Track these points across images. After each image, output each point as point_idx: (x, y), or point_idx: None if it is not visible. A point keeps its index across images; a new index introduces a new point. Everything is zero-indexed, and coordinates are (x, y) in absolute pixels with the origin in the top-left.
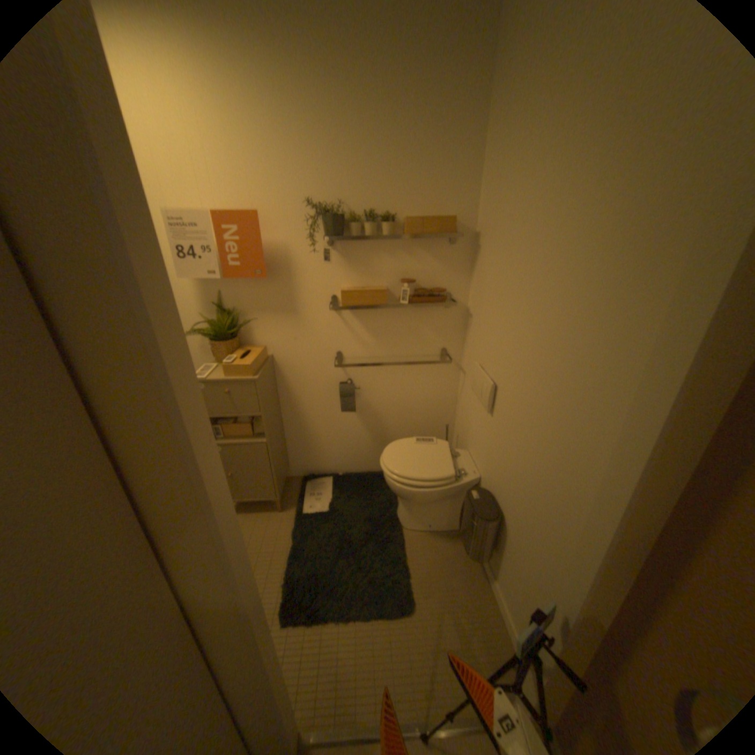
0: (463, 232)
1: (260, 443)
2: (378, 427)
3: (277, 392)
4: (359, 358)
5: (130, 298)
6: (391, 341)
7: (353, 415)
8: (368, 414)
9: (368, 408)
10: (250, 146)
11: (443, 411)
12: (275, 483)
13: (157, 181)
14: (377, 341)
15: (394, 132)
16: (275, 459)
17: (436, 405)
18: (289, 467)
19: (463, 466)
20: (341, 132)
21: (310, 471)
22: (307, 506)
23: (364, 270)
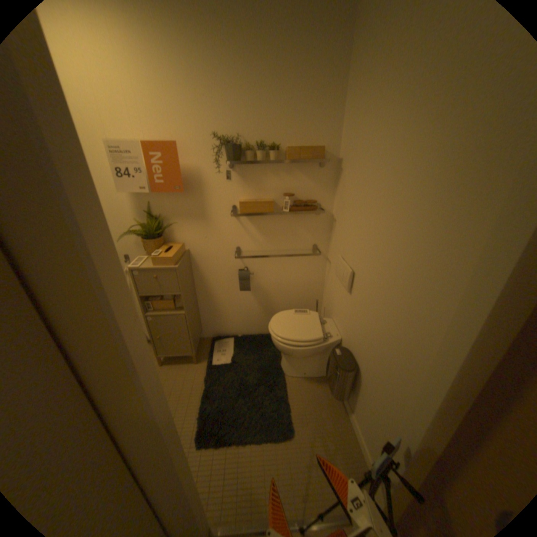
0: (330, 158)
1: (180, 315)
2: (267, 302)
3: (193, 277)
4: (253, 251)
5: (65, 208)
6: (276, 239)
7: (249, 294)
8: (259, 293)
9: (259, 288)
10: (170, 92)
11: (314, 290)
12: (192, 343)
13: (99, 119)
14: (266, 239)
15: (278, 82)
16: (191, 326)
17: (309, 286)
18: (202, 331)
19: (329, 331)
20: (238, 82)
21: (217, 334)
22: (215, 360)
23: (256, 187)
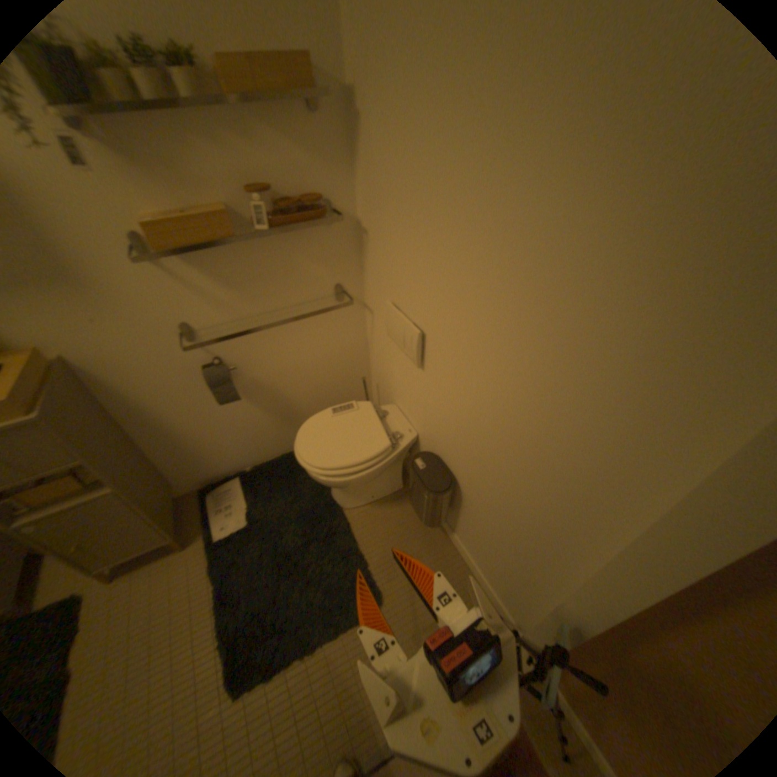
0: (325, 85)
1: (99, 499)
2: (277, 404)
3: (98, 408)
4: (217, 325)
5: None
6: (258, 290)
7: (238, 402)
8: (258, 394)
9: (255, 387)
10: None
11: (353, 362)
12: (154, 530)
13: None
14: (237, 295)
15: None
16: (138, 504)
17: (343, 358)
18: (170, 489)
19: (394, 427)
20: None
21: (203, 482)
22: (214, 532)
23: (169, 176)
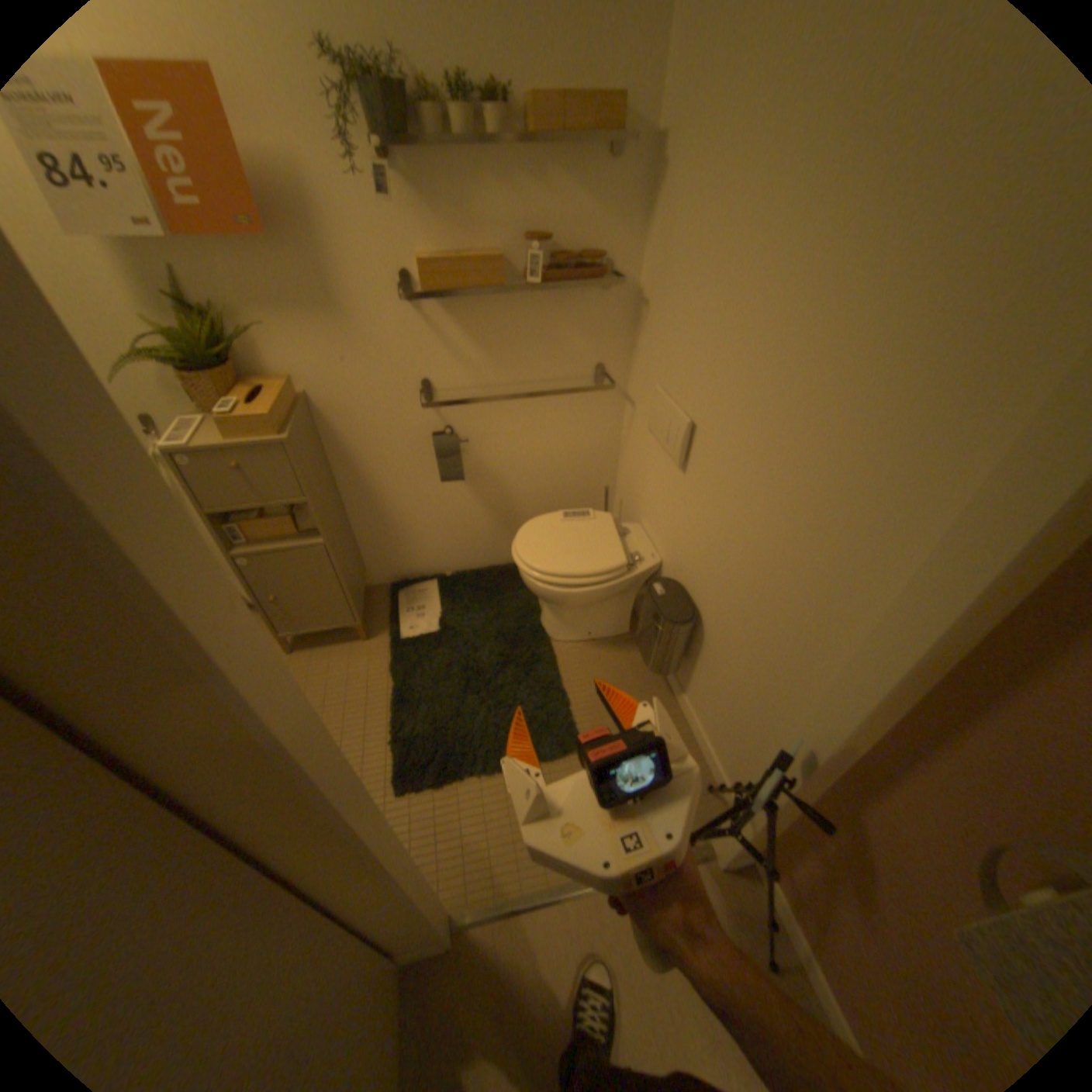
0: (638, 130)
1: (313, 547)
2: (501, 500)
3: (326, 458)
4: (461, 389)
5: None
6: (513, 355)
7: (460, 486)
8: (483, 482)
9: (482, 472)
10: None
11: (599, 467)
12: (350, 603)
13: None
14: (489, 358)
15: None
16: (343, 568)
17: (588, 459)
18: (367, 574)
19: (635, 549)
20: None
21: (401, 576)
22: (405, 629)
23: (456, 216)
